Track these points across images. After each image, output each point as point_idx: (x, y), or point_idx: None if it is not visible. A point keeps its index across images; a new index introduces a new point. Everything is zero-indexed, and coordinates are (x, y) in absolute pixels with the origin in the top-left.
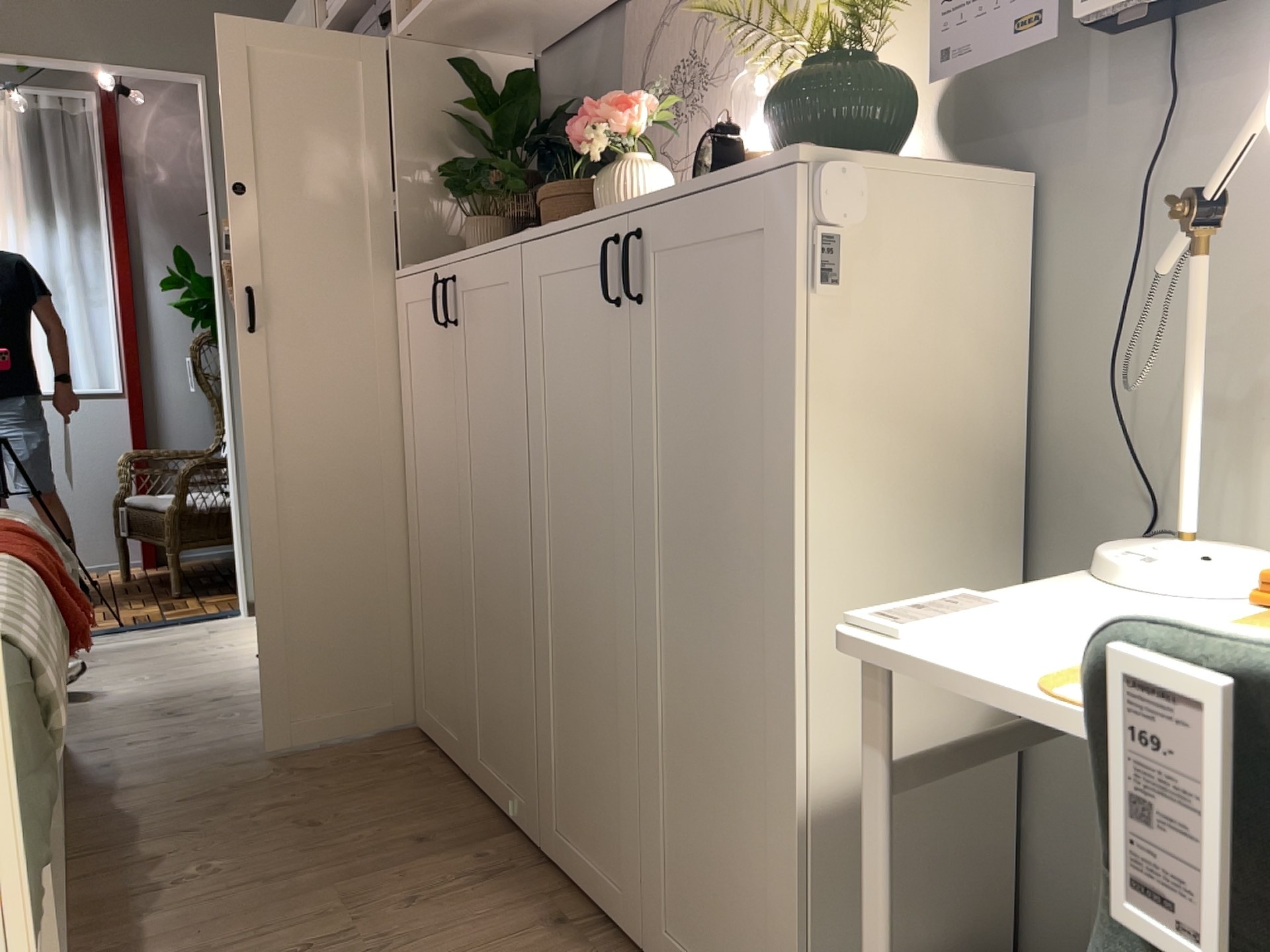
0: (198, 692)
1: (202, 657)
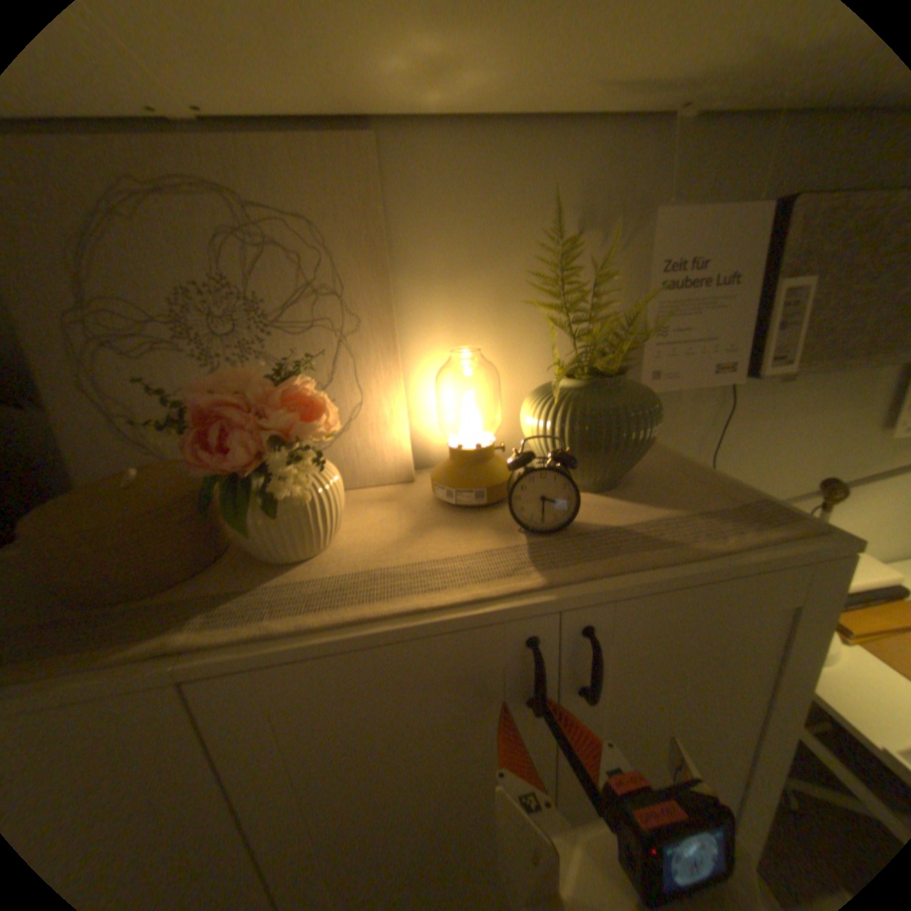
0: None
1: None
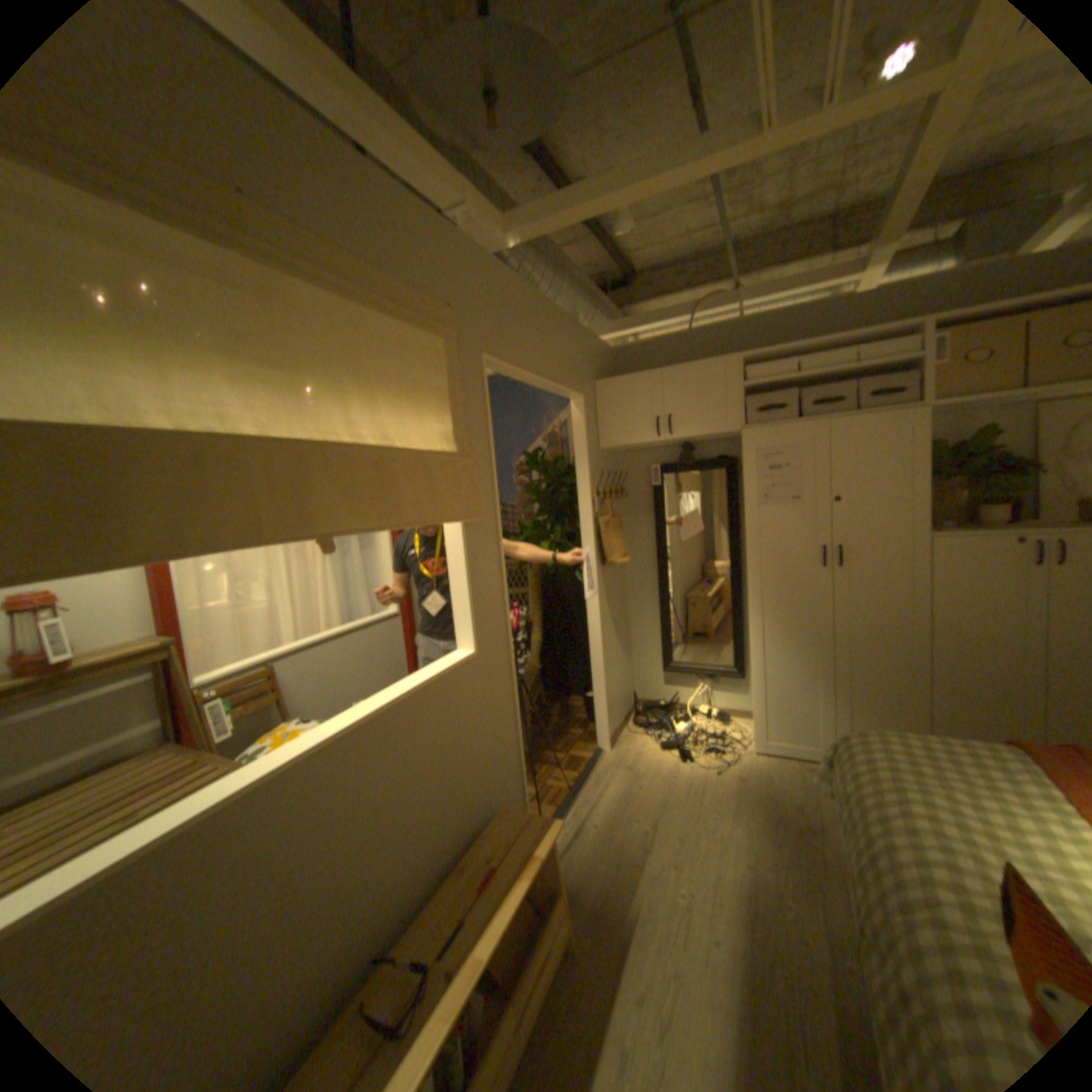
0: (773, 813)
1: (690, 791)
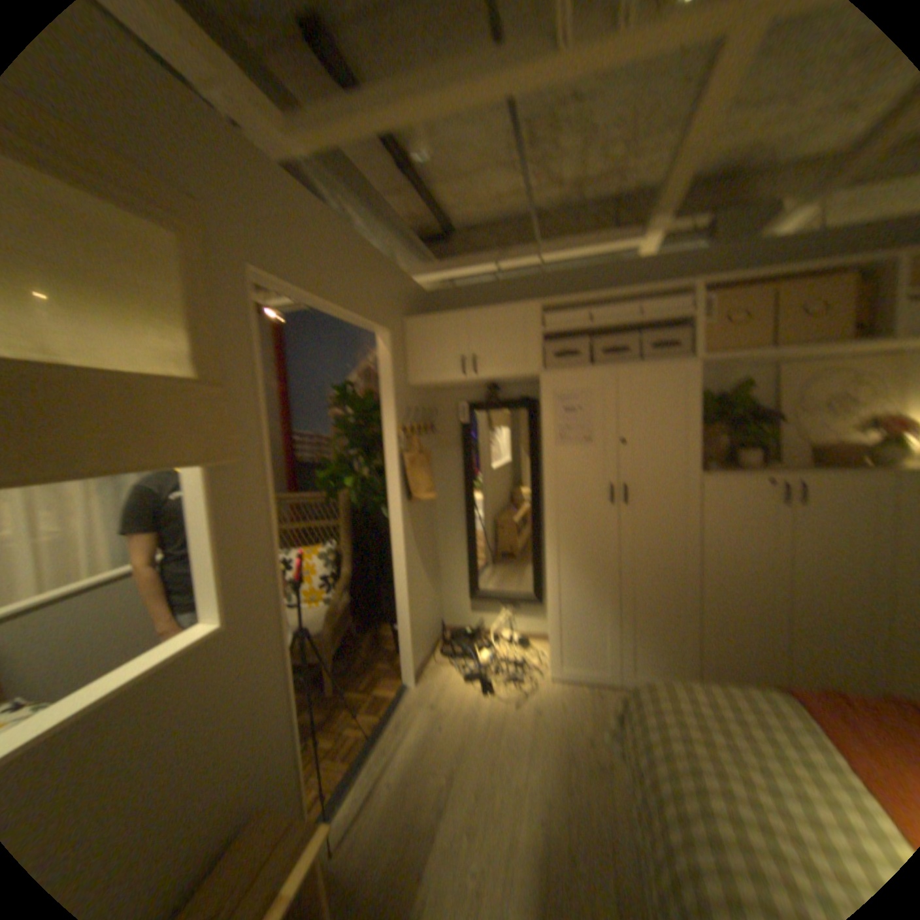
0: (566, 747)
1: (488, 727)
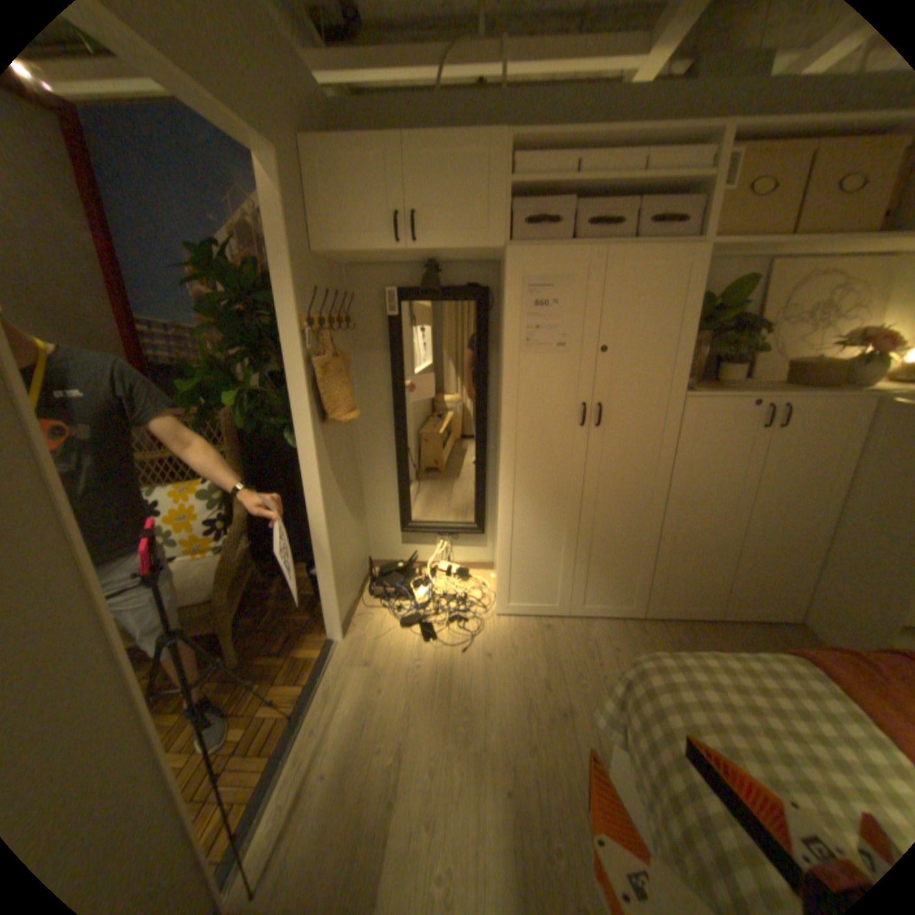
0: (523, 694)
1: (436, 681)
